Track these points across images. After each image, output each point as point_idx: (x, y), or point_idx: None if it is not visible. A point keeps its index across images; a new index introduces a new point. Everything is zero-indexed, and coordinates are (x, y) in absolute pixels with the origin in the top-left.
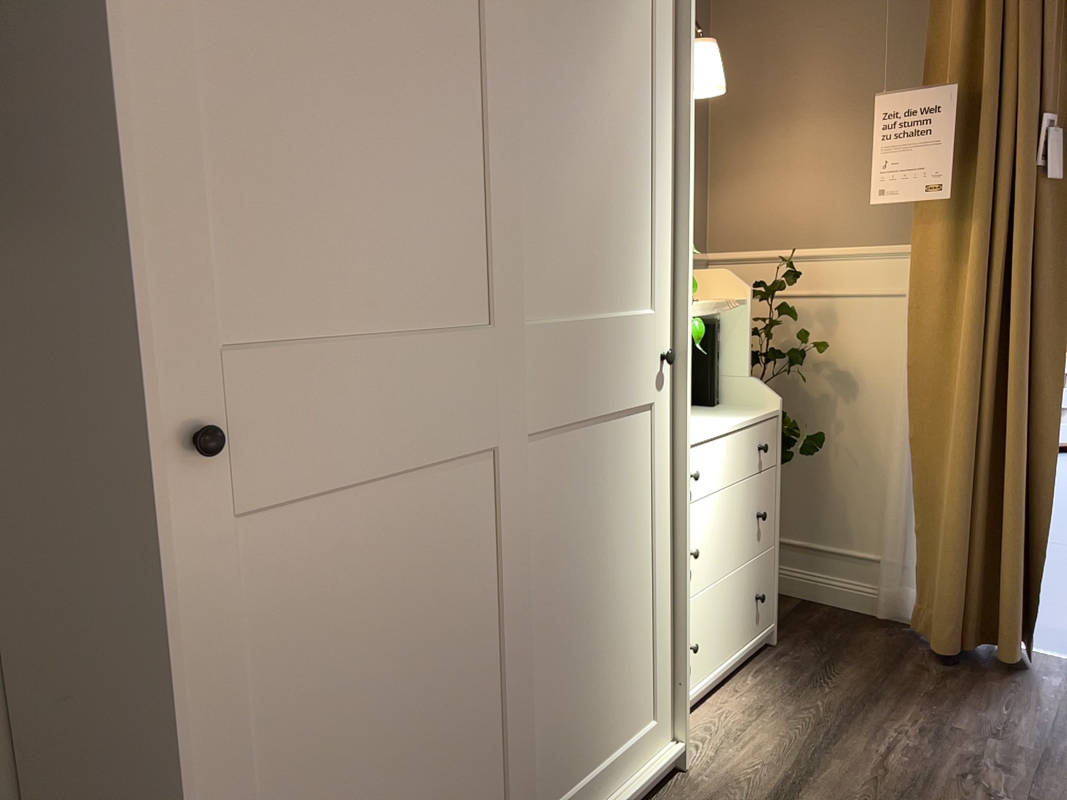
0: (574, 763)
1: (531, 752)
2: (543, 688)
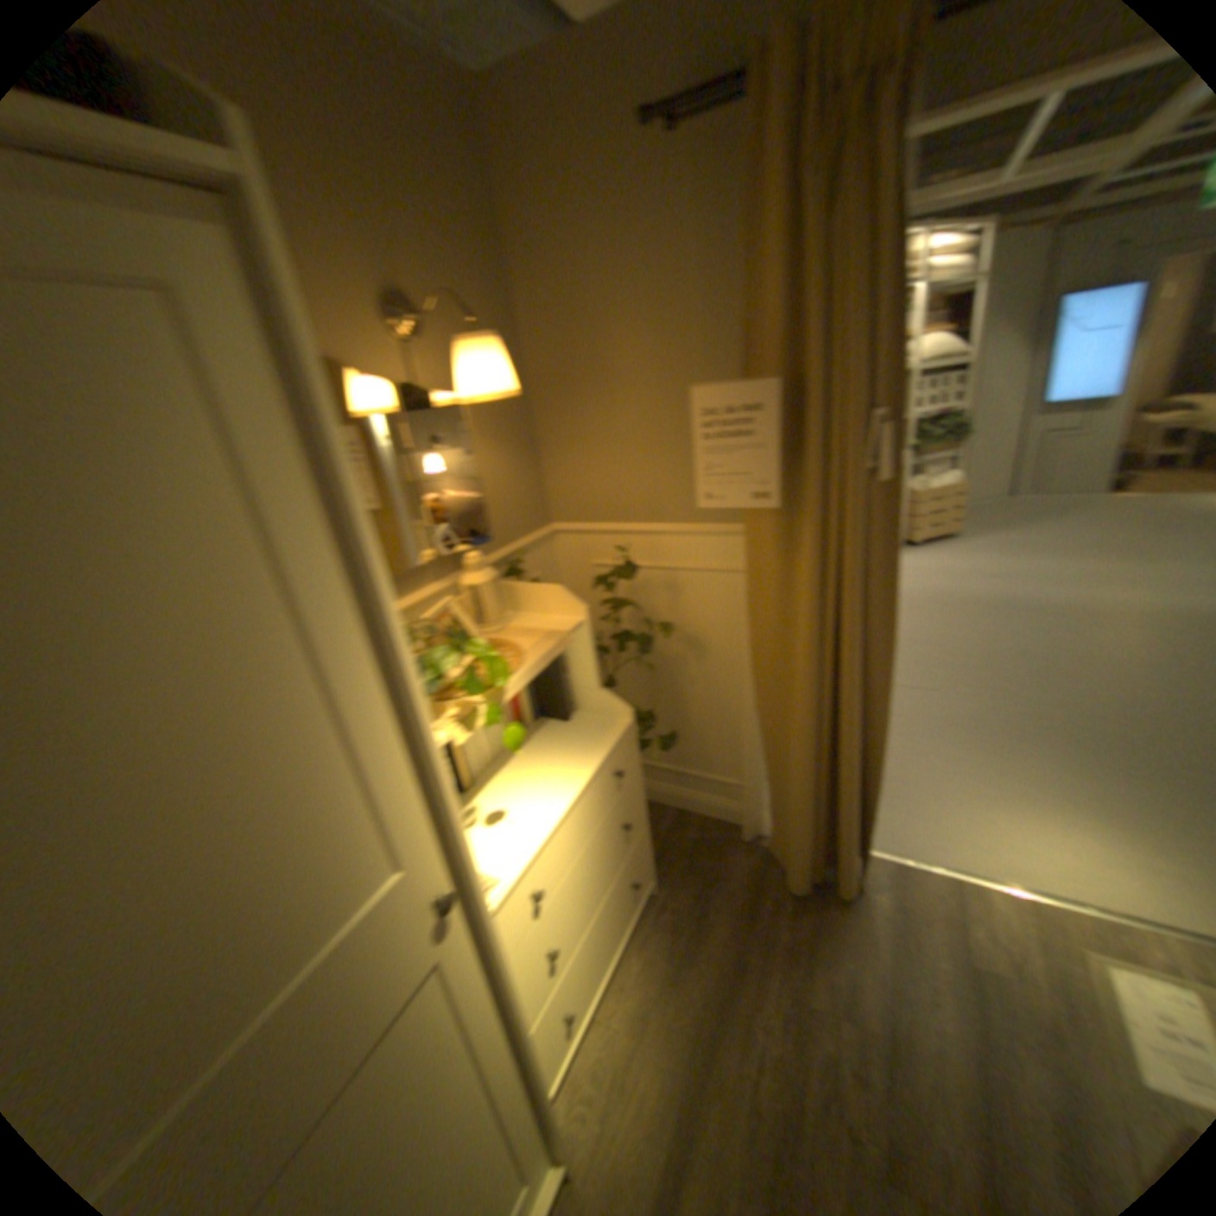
0: None
1: None
2: None
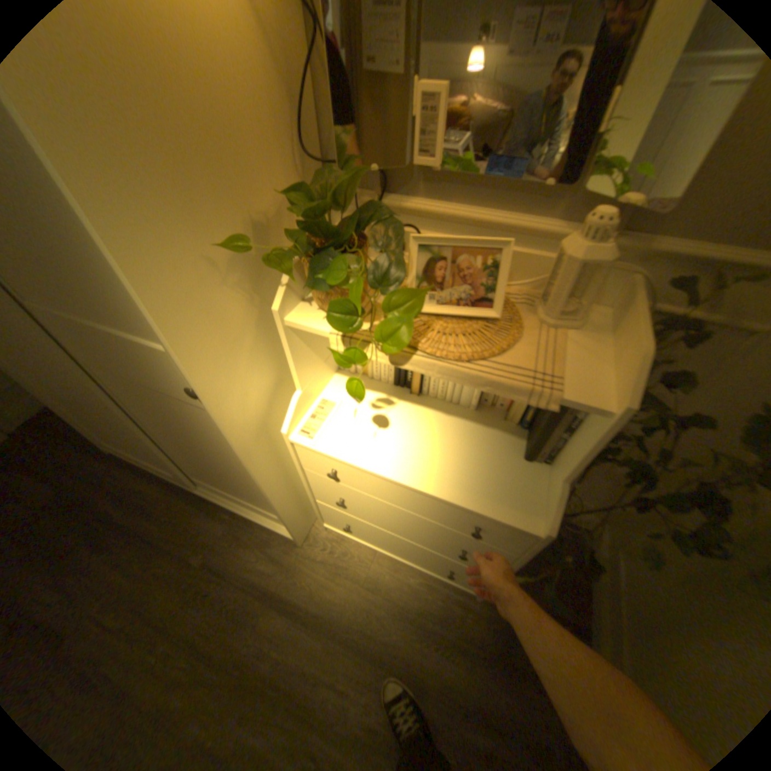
0: (215, 486)
1: (176, 465)
2: (176, 455)
